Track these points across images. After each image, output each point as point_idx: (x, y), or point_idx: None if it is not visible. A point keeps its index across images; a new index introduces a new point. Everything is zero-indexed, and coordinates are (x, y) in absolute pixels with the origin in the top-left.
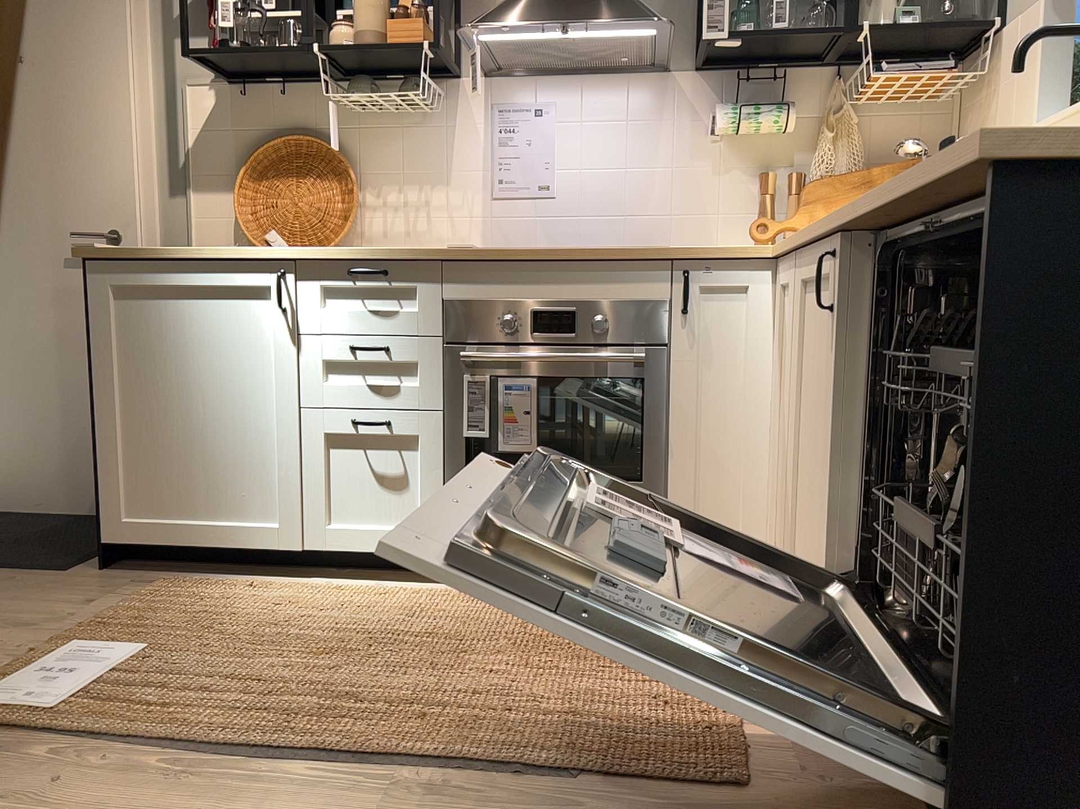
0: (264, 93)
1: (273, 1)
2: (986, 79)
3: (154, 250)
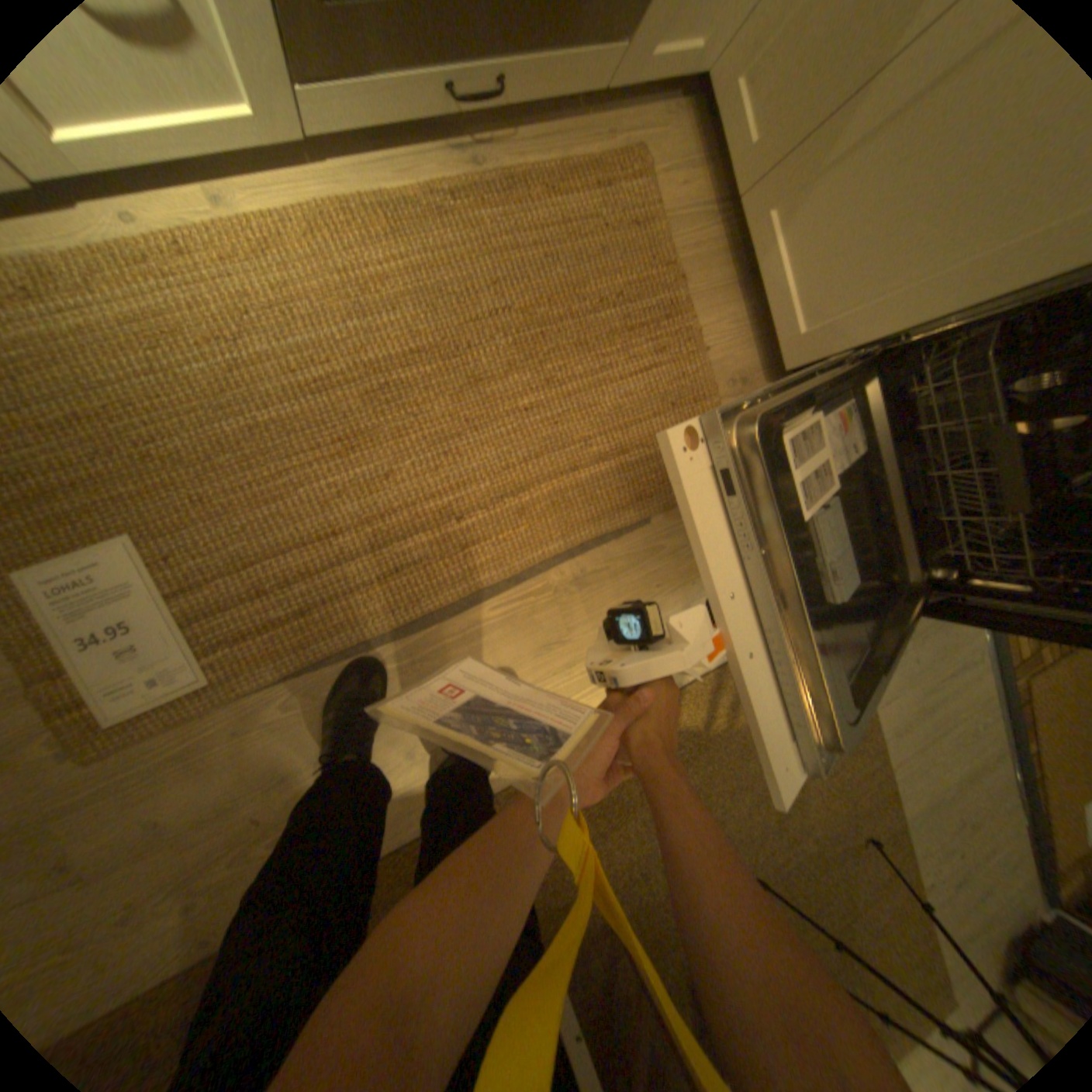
0: None
1: None
2: None
3: None
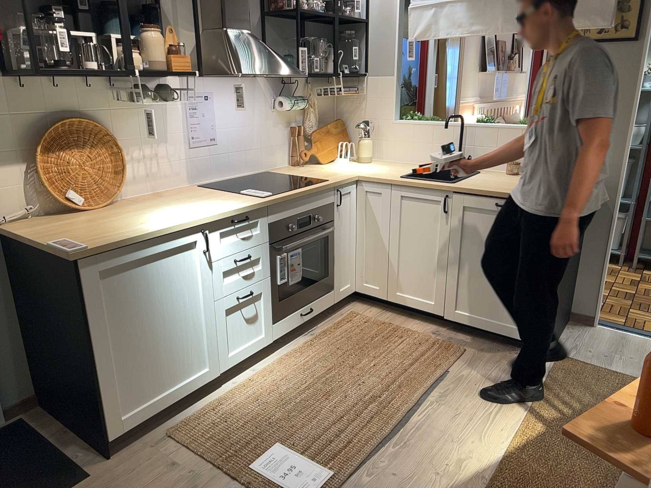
0: (36, 85)
1: (64, 21)
2: (365, 94)
3: (114, 237)
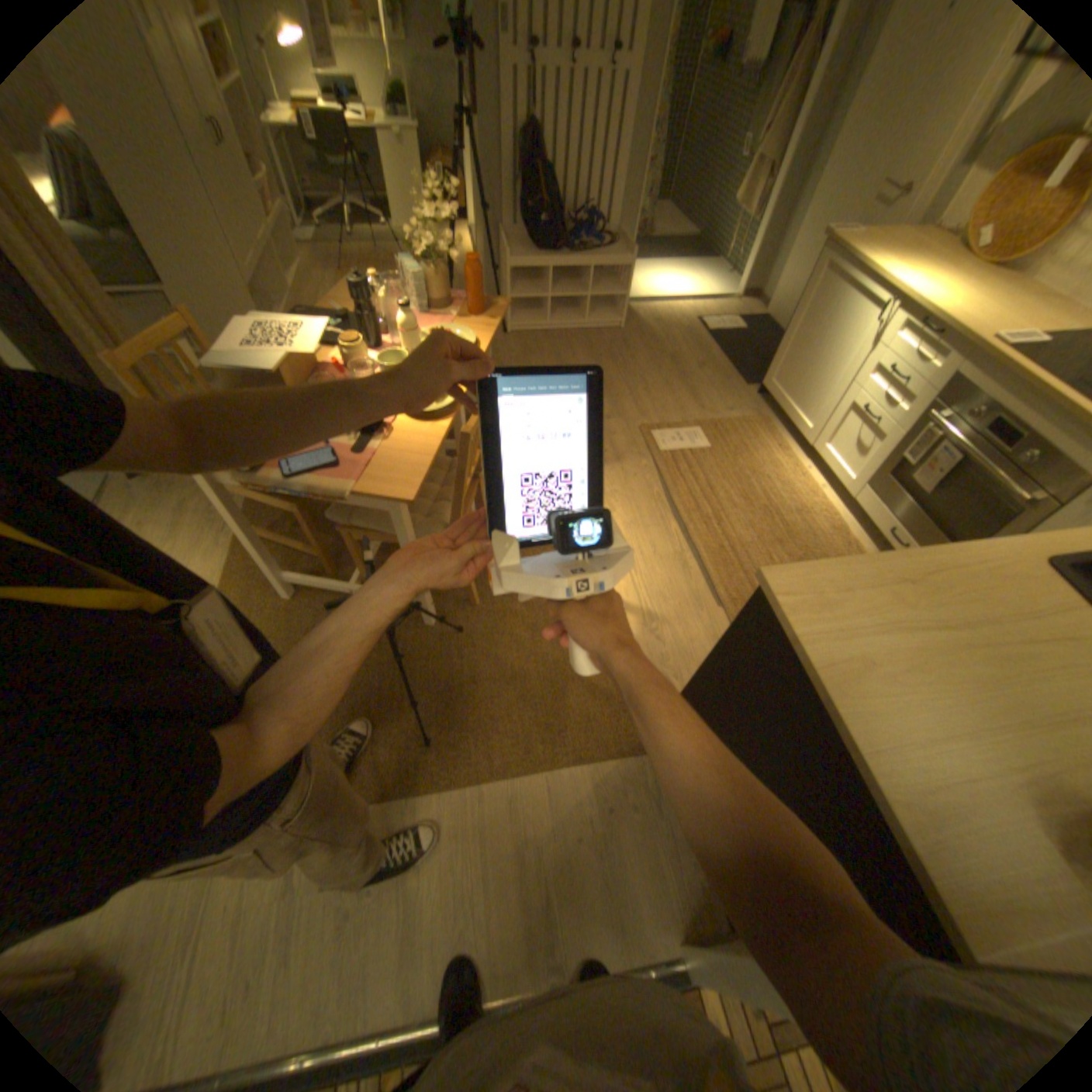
0: None
1: None
2: None
3: (859, 245)
